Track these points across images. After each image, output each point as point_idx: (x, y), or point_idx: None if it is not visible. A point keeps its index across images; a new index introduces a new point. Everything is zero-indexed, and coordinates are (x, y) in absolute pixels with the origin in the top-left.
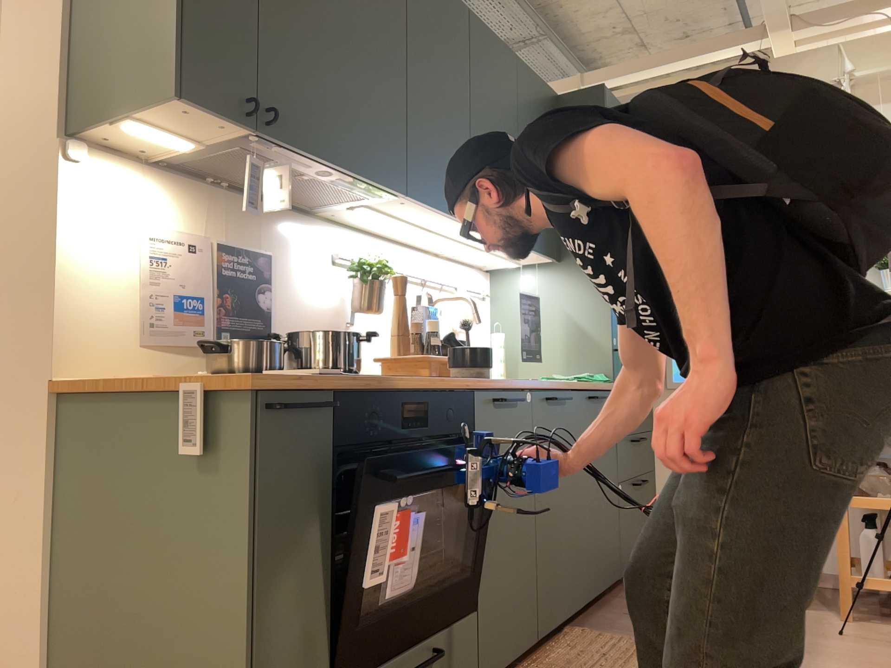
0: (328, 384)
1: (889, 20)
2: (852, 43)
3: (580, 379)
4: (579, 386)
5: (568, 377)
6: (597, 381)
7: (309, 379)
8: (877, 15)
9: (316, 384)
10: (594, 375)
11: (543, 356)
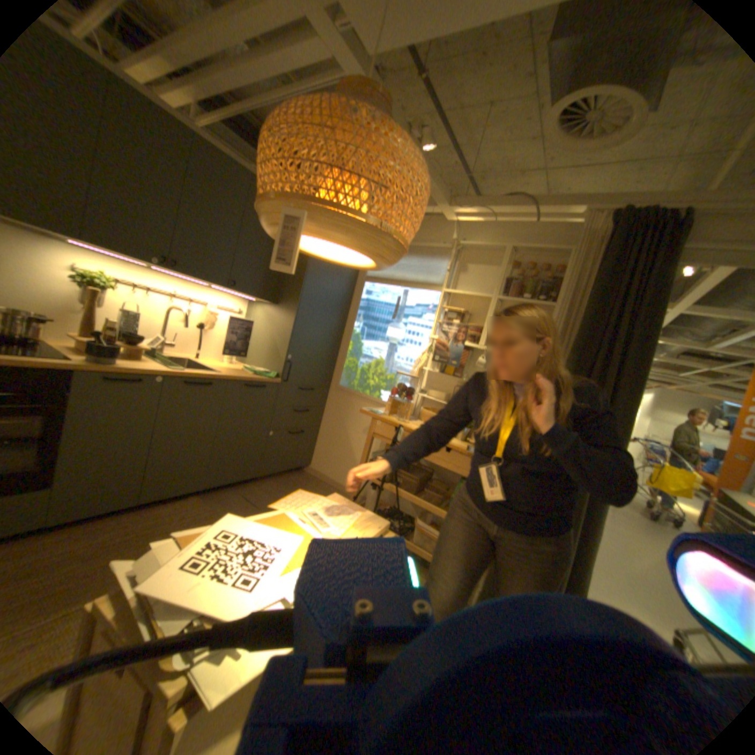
0: None
1: (494, 212)
2: (474, 220)
3: (254, 372)
4: (226, 377)
5: (254, 369)
6: (263, 375)
7: None
8: (487, 206)
9: None
10: (270, 371)
11: (257, 353)
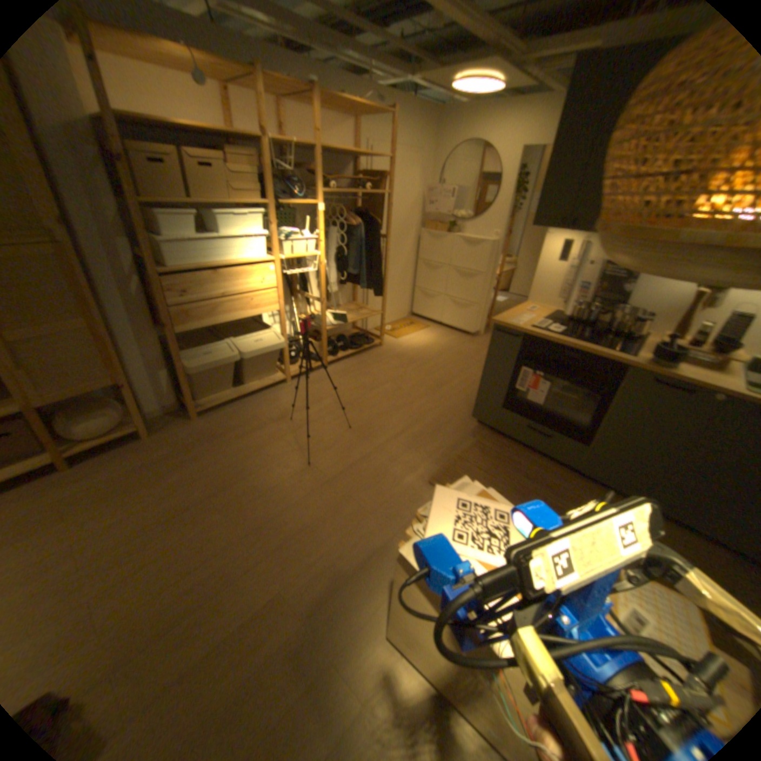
0: (523, 330)
1: None
2: None
3: None
4: None
5: None
6: None
7: (518, 326)
8: None
9: (513, 328)
10: None
11: None
